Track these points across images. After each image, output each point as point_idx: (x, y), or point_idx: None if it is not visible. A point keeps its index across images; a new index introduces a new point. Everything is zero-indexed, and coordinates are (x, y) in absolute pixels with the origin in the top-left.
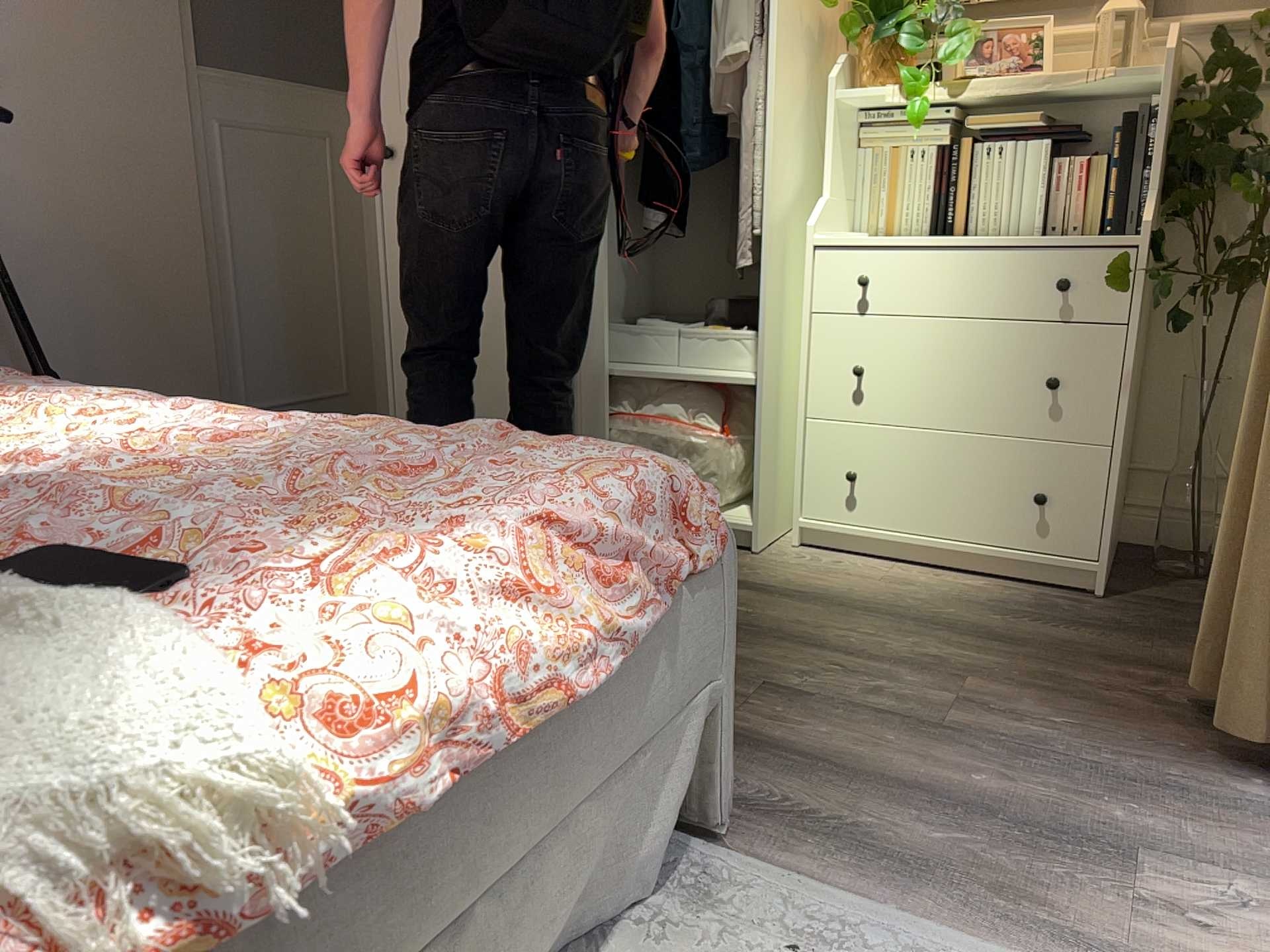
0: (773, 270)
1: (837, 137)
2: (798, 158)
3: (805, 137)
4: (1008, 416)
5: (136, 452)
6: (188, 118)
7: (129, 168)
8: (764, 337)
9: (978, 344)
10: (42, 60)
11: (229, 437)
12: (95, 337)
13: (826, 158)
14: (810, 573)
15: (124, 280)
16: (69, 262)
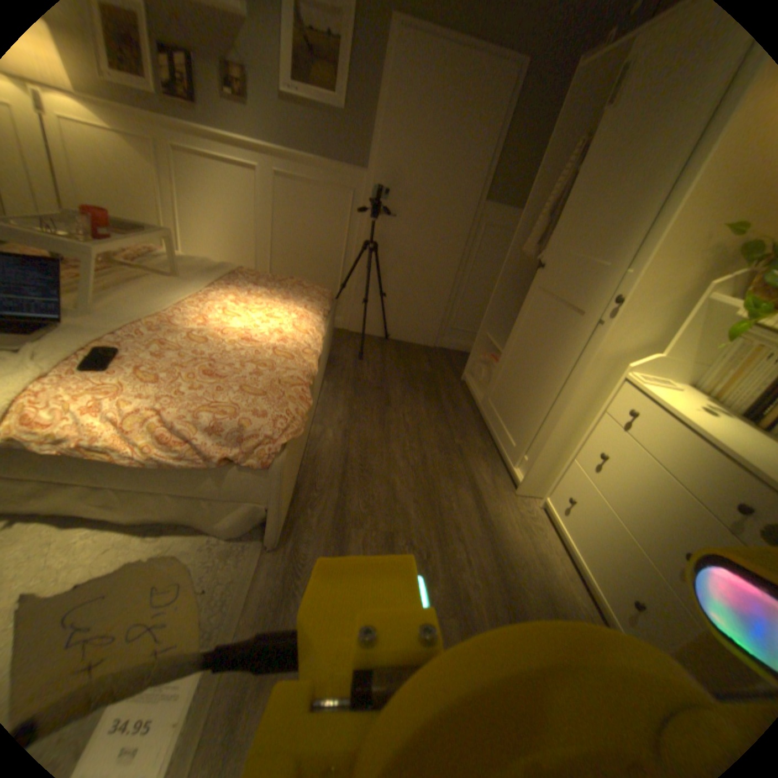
0: (592, 378)
1: (700, 322)
2: (659, 324)
3: (678, 314)
4: (658, 547)
5: (234, 329)
6: (470, 219)
7: (439, 233)
8: (567, 407)
9: (670, 495)
10: (424, 191)
11: (260, 337)
12: (406, 286)
13: (680, 332)
14: (517, 520)
15: (422, 271)
16: (407, 261)
